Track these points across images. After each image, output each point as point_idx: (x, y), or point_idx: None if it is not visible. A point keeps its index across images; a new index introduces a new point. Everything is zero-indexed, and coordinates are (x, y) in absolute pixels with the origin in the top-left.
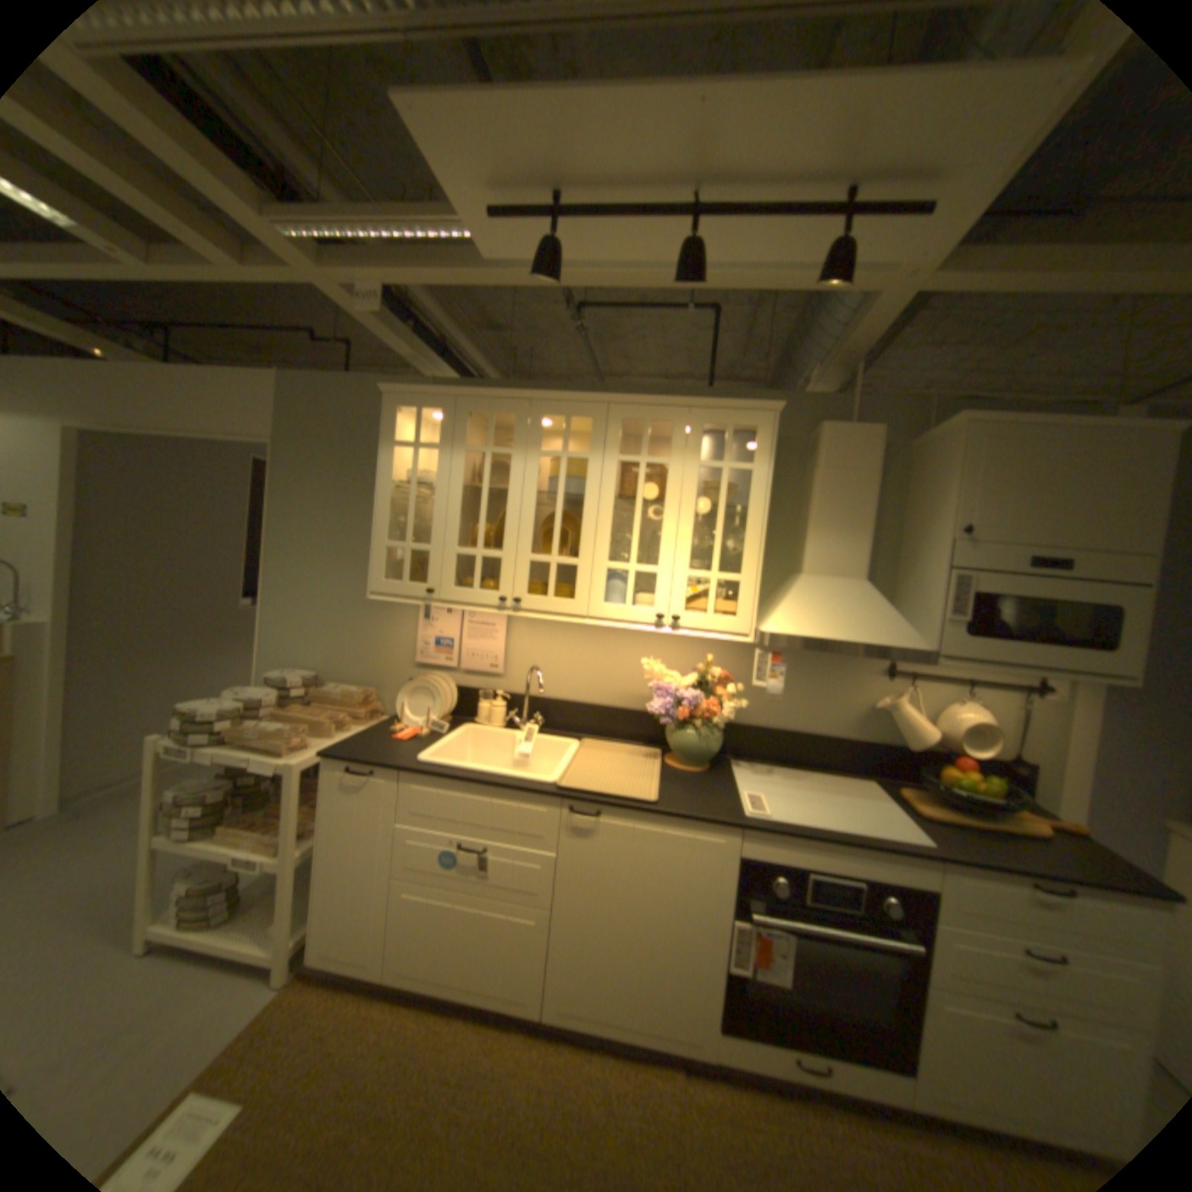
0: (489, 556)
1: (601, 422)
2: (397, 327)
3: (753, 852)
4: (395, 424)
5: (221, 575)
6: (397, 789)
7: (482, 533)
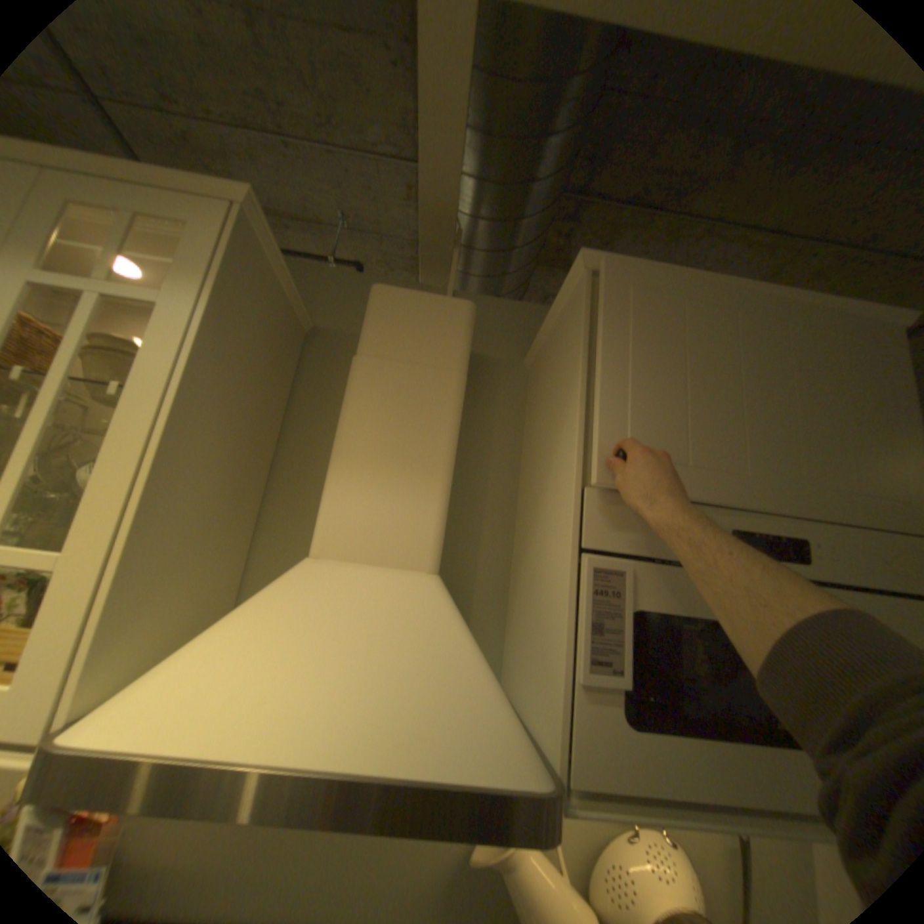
0: None
1: None
2: None
3: None
4: None
5: None
6: None
7: None
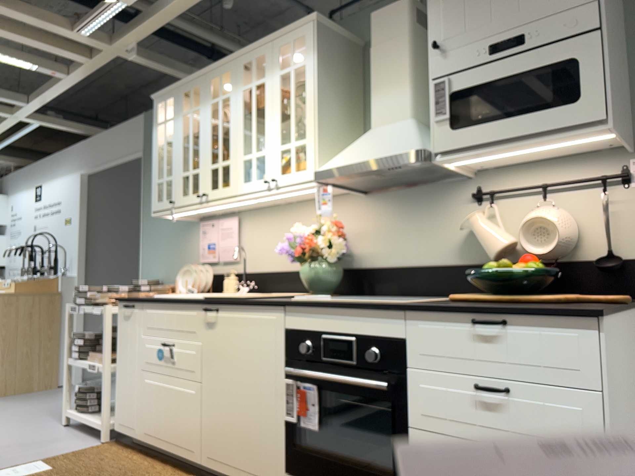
0: (193, 172)
1: (233, 71)
2: (177, 66)
3: (290, 323)
4: (158, 114)
5: None
6: (141, 314)
7: (190, 160)
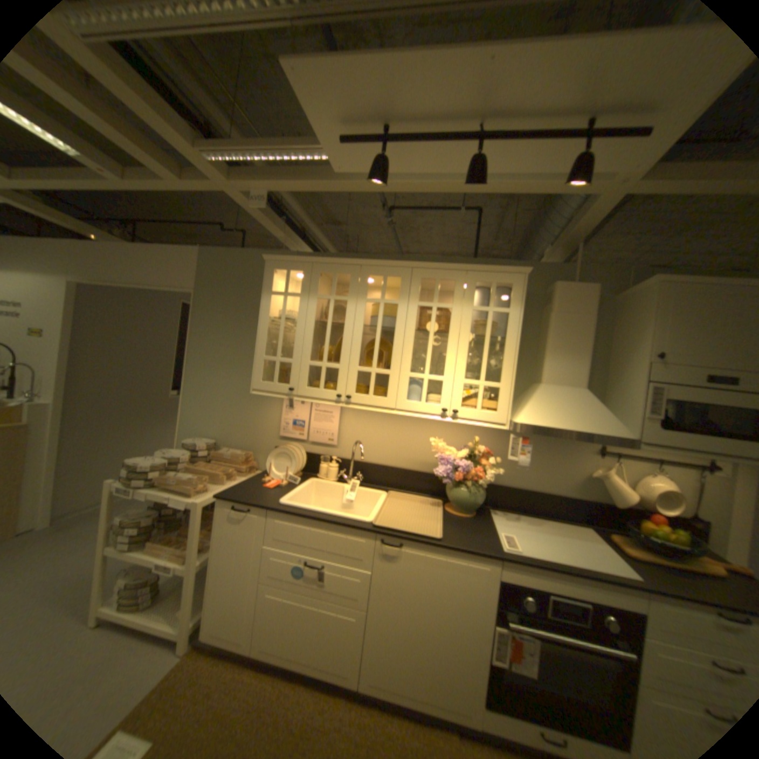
0: (330, 367)
1: (407, 280)
2: (276, 220)
3: (509, 578)
4: (273, 281)
5: (159, 375)
6: (265, 522)
7: (326, 352)
